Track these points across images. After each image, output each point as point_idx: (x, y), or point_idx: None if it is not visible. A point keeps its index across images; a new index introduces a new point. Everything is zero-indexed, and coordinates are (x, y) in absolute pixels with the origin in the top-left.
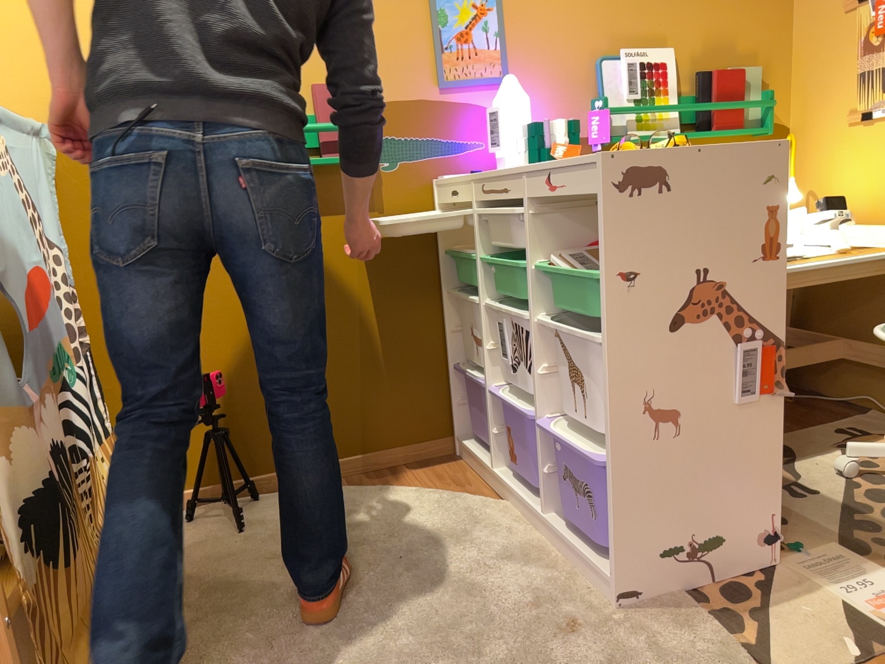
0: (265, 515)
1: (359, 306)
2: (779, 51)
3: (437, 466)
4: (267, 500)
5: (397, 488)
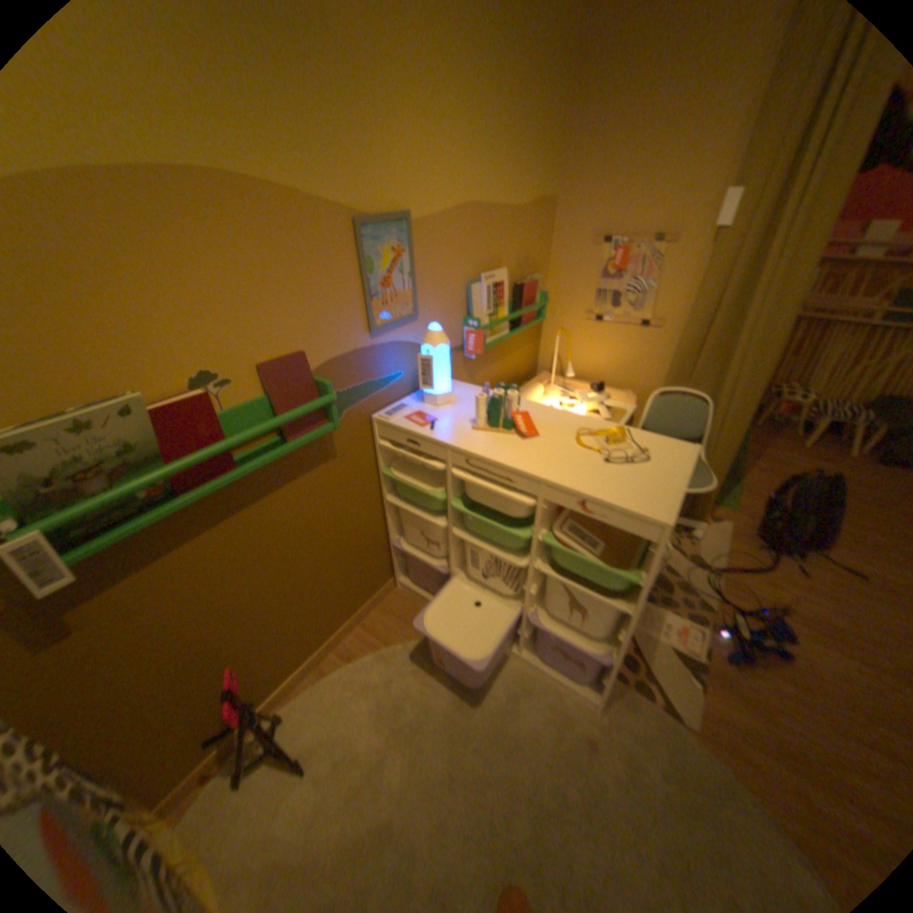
0: (305, 740)
1: (327, 539)
2: (546, 259)
3: (393, 608)
4: (291, 719)
5: (388, 652)
